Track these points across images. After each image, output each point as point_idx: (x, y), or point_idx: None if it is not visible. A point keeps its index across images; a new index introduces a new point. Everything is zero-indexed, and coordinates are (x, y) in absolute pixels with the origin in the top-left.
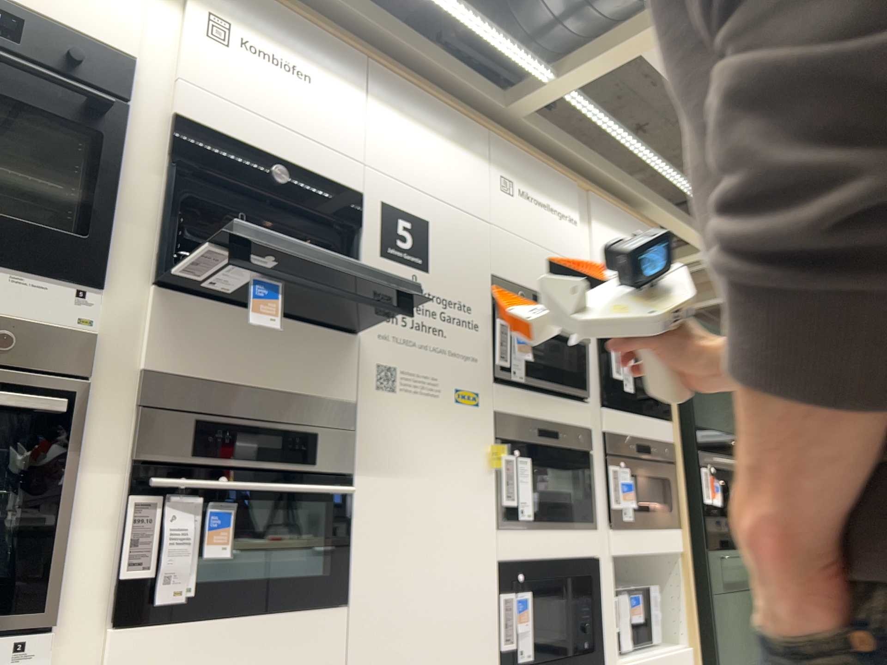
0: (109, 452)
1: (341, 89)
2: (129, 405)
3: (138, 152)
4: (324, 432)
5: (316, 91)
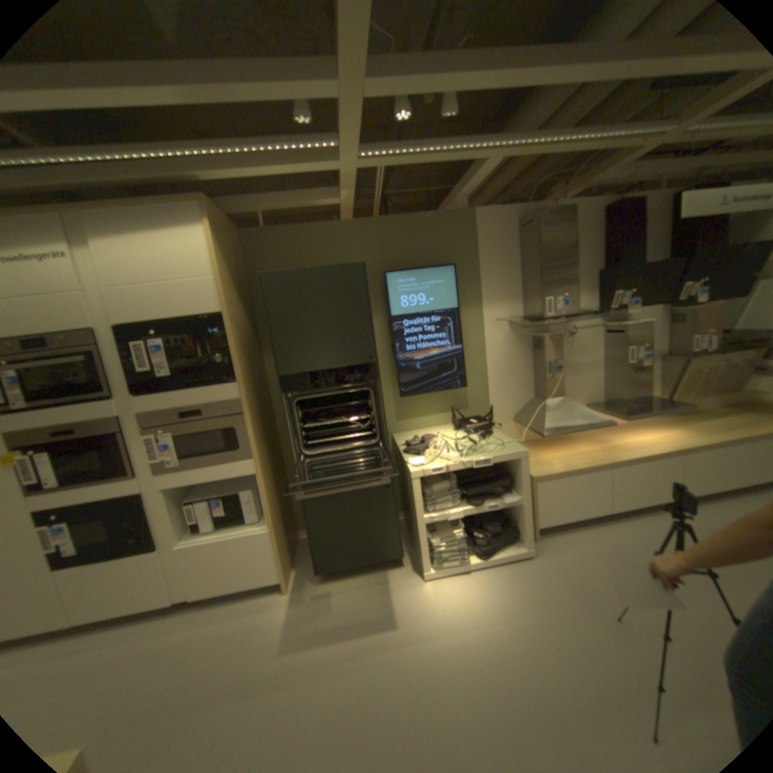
0: None
1: None
2: None
3: None
4: None
5: None
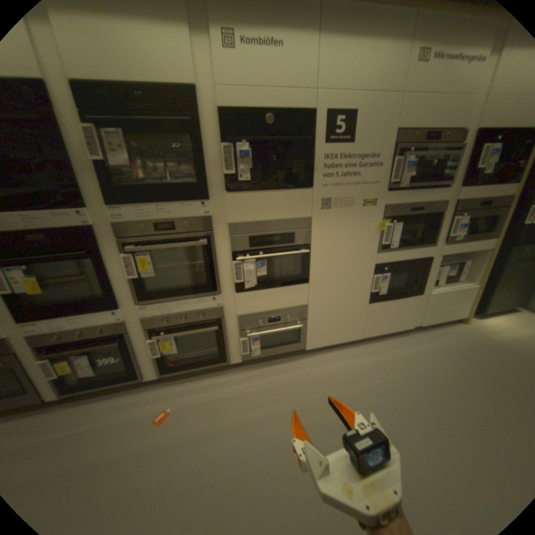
0: (224, 249)
1: (300, 40)
2: (226, 235)
3: (207, 135)
4: (296, 231)
5: (284, 51)
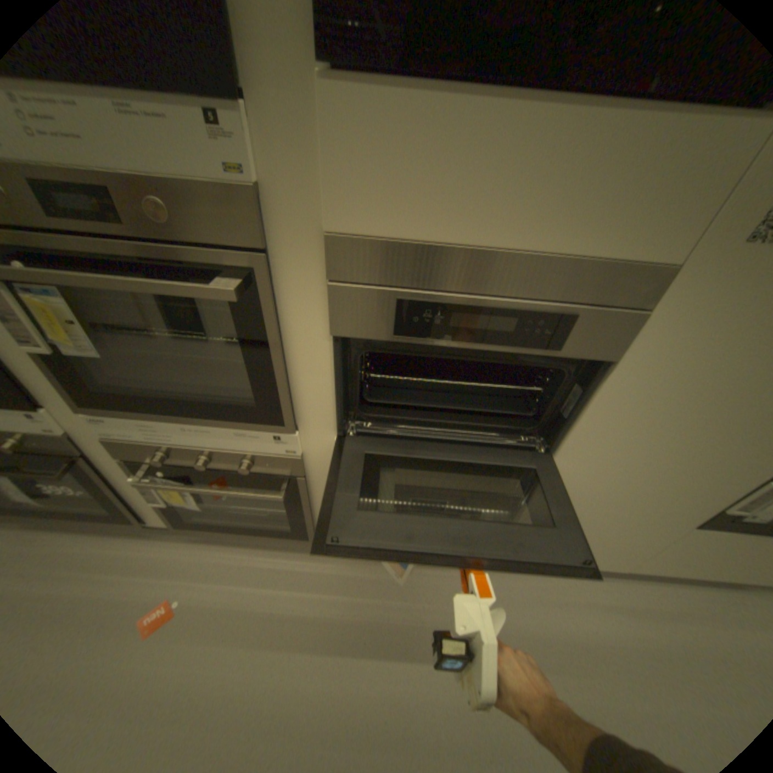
0: (310, 322)
1: None
2: (320, 275)
3: None
4: (591, 312)
5: None
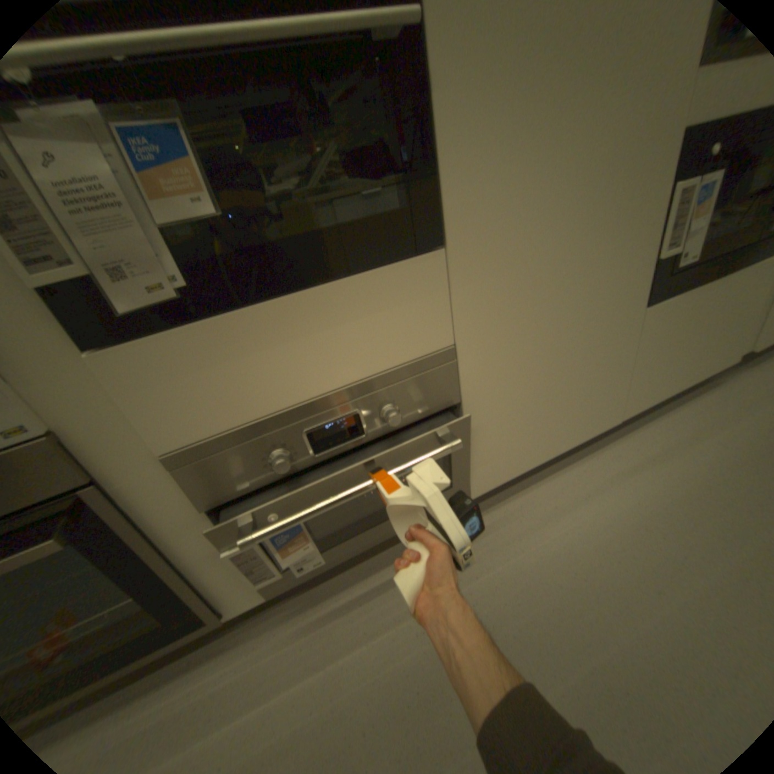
0: None
1: None
2: None
3: None
4: None
5: None
